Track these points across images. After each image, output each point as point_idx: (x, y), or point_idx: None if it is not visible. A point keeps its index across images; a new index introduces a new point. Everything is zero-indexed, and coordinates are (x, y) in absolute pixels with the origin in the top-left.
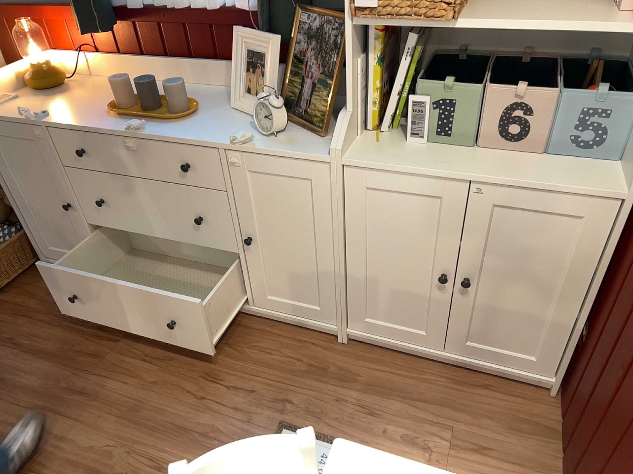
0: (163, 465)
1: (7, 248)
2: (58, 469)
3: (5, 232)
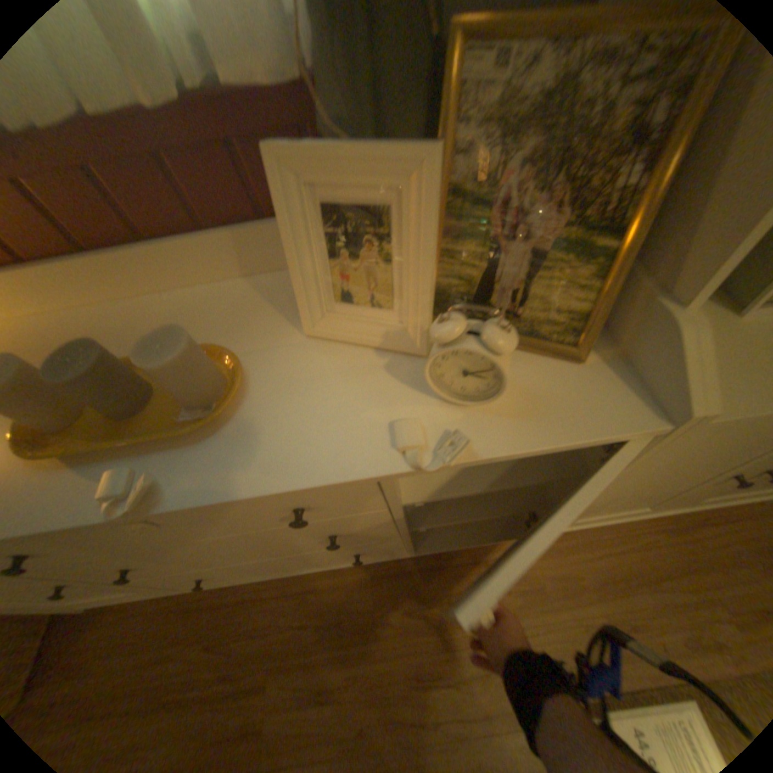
0: None
1: None
2: None
3: None
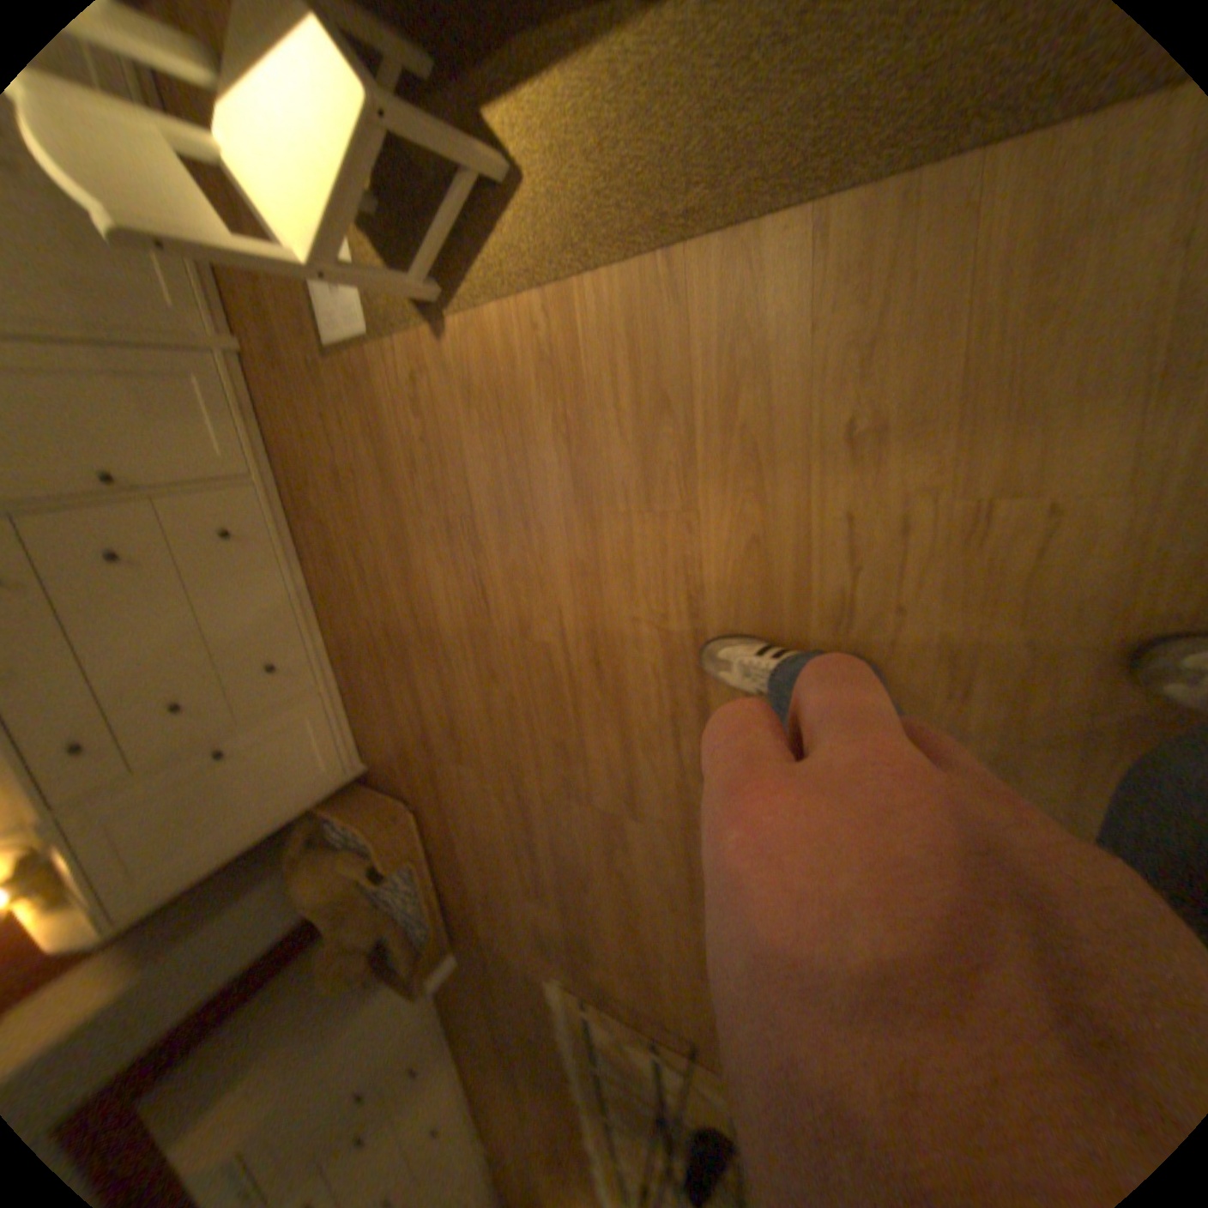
0: (407, 461)
1: (343, 828)
2: (465, 581)
3: (327, 843)
